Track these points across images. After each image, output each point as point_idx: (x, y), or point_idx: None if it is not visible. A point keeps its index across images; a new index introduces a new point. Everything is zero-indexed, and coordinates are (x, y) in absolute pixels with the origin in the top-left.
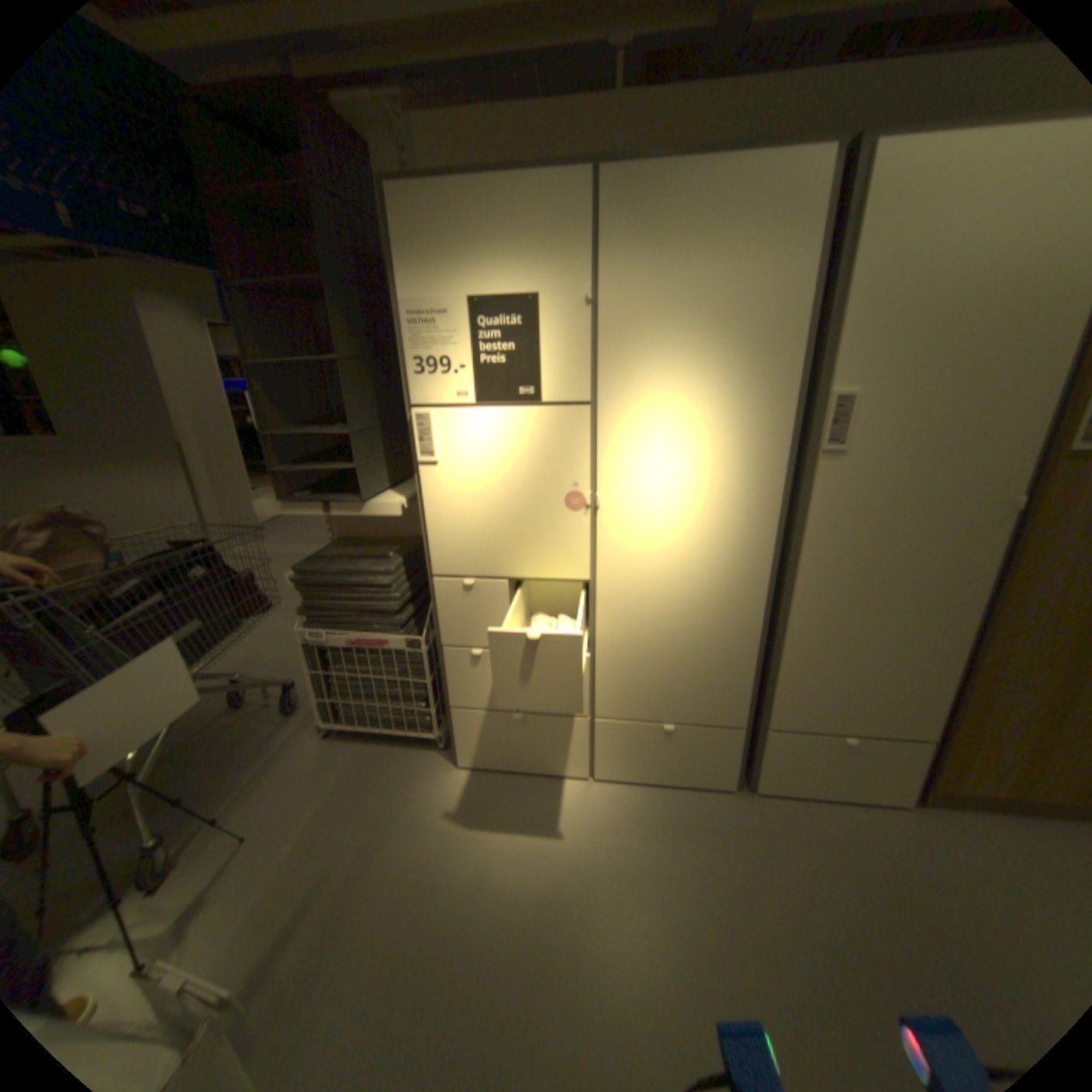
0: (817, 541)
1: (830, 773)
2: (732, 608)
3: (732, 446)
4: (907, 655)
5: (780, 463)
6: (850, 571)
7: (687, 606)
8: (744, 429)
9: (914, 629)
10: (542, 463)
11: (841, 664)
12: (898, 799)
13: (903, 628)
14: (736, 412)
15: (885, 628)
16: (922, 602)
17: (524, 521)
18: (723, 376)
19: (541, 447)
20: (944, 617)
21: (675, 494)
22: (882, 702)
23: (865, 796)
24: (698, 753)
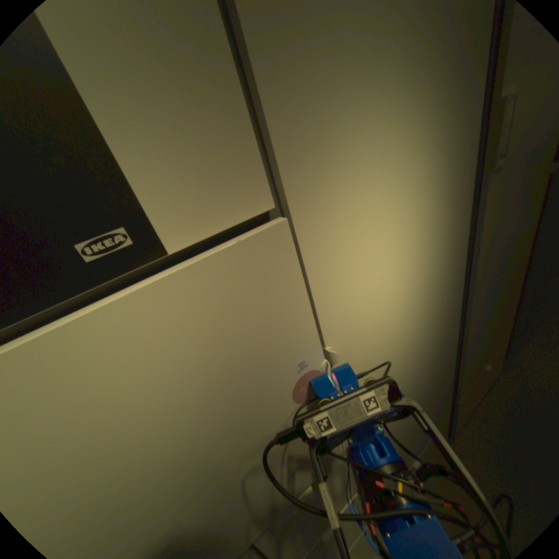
0: (482, 257)
1: (478, 392)
2: (442, 350)
3: (439, 198)
4: (506, 300)
5: (468, 198)
6: (493, 267)
7: (417, 377)
8: (447, 171)
9: (510, 282)
10: (224, 368)
11: (486, 331)
12: (496, 375)
13: (507, 286)
14: (441, 150)
15: (502, 292)
16: (514, 263)
17: (234, 467)
18: (430, 97)
19: (211, 344)
20: (519, 265)
21: (401, 284)
22: (497, 335)
23: (487, 387)
24: (429, 456)
